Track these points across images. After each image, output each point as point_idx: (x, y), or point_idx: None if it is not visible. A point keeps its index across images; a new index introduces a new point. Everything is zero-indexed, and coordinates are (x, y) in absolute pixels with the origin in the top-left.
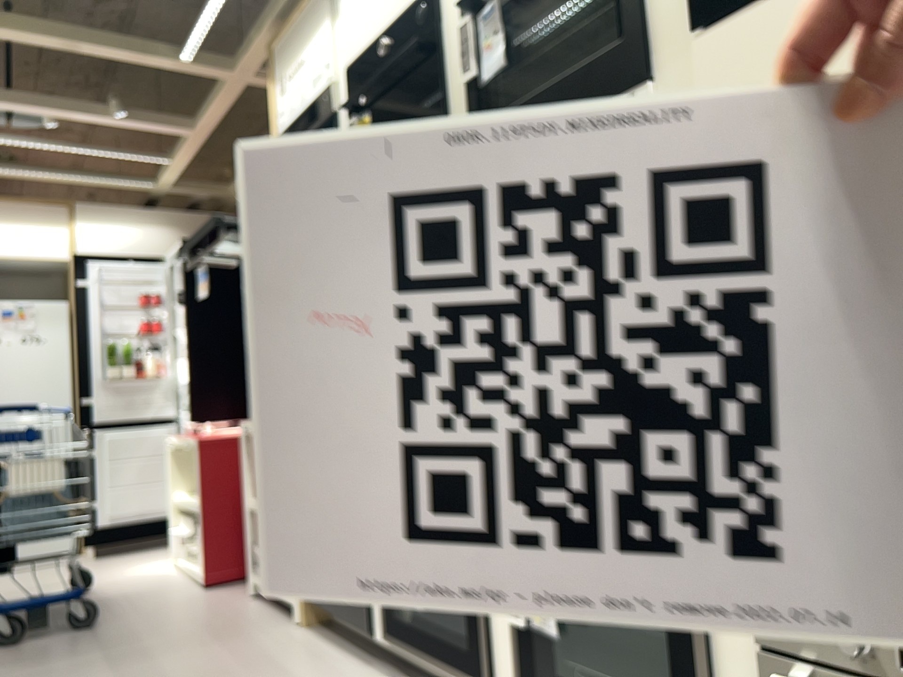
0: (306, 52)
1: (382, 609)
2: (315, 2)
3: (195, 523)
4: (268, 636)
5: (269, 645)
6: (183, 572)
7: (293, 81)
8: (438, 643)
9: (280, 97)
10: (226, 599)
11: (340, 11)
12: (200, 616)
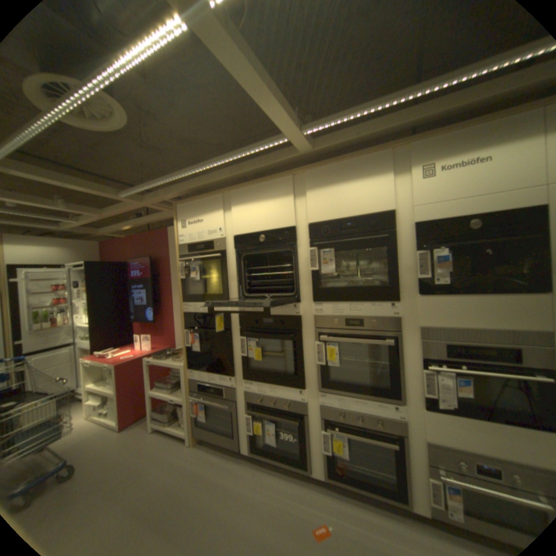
0: (204, 219)
1: (246, 444)
2: (212, 200)
3: (109, 404)
4: (179, 459)
5: (183, 464)
6: (97, 425)
7: (193, 226)
8: (281, 458)
9: (181, 229)
10: (136, 438)
11: (232, 212)
12: (132, 454)
